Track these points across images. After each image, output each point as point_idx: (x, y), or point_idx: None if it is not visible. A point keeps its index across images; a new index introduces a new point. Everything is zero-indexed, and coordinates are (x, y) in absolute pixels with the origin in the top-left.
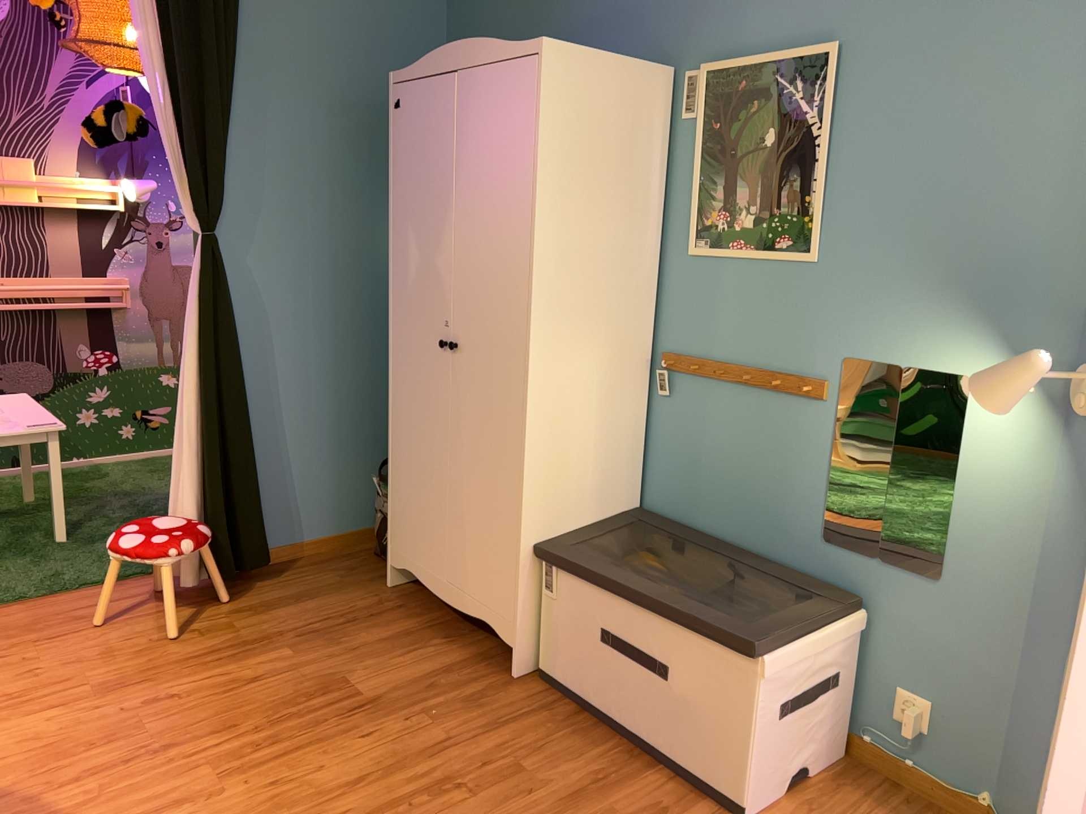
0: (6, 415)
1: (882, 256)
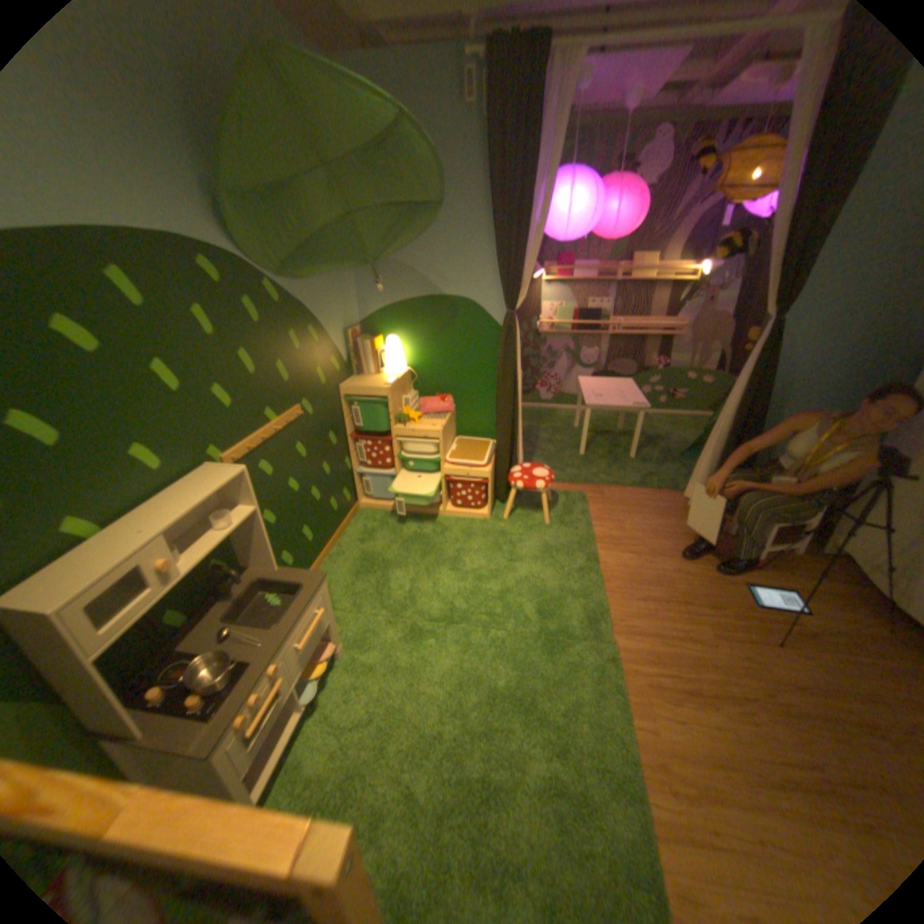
0: (621, 396)
1: None
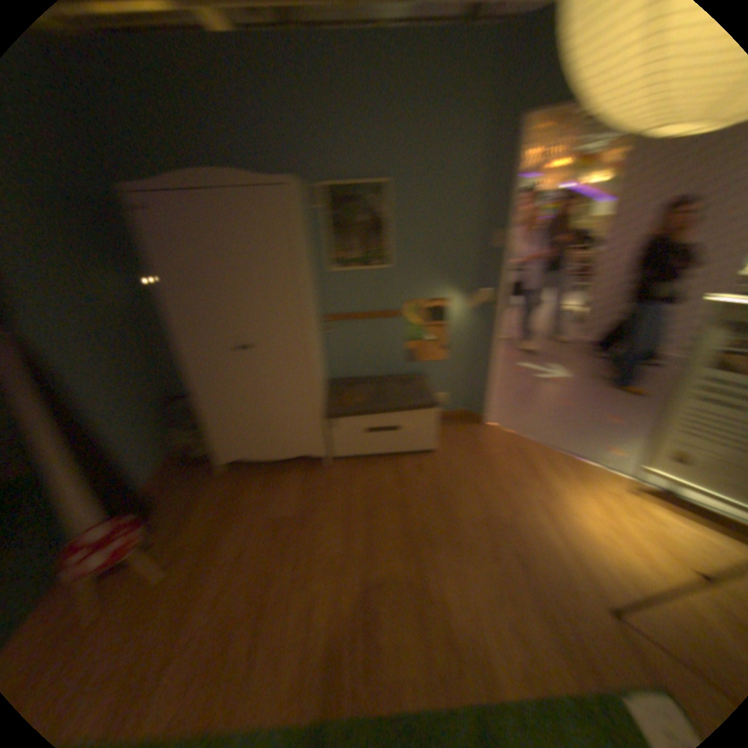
0: None
1: (408, 264)
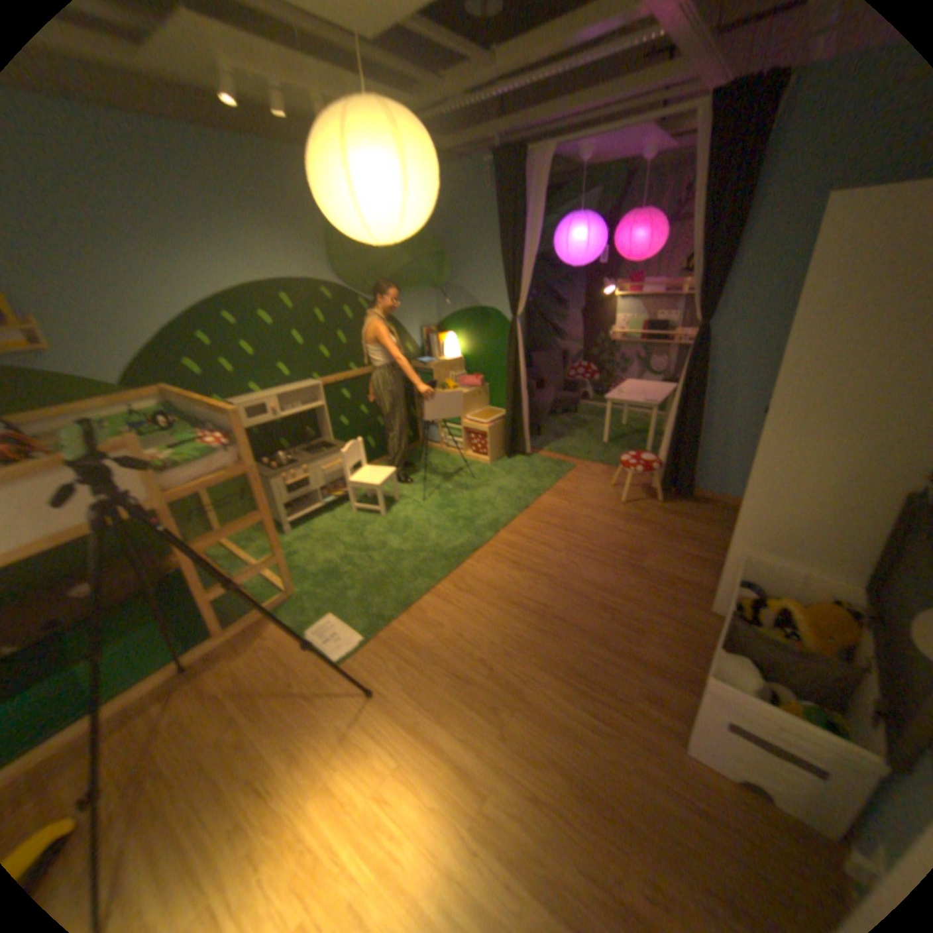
0: (643, 394)
1: None
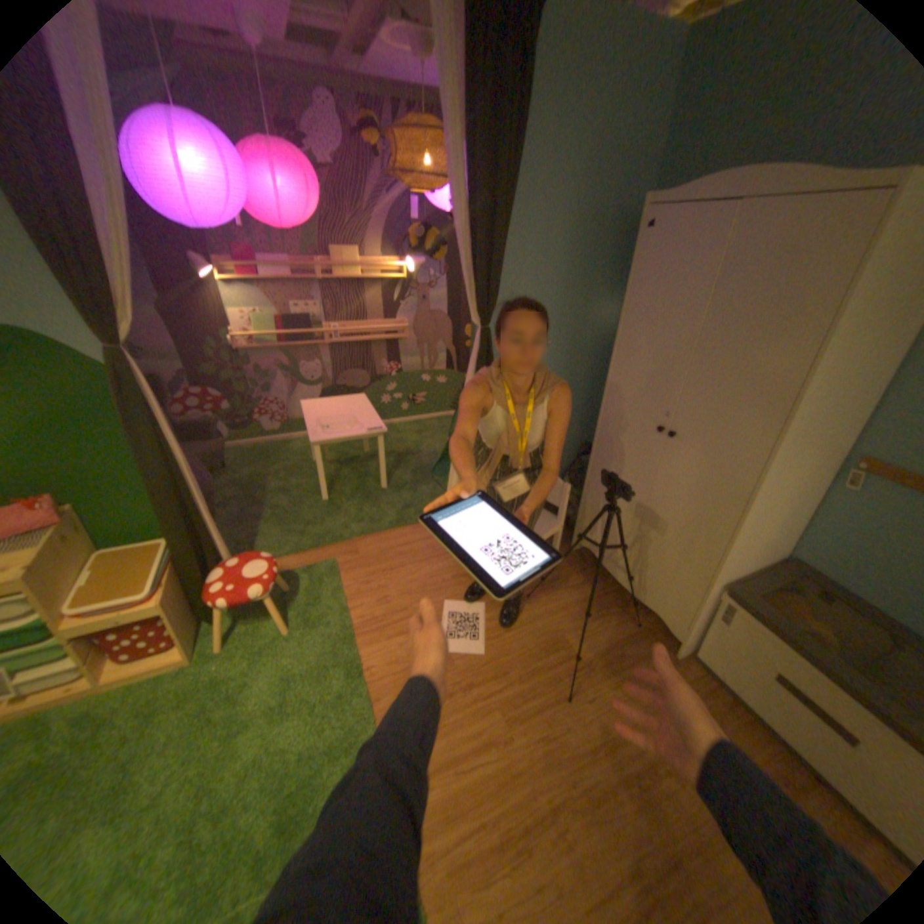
0: (354, 421)
1: None
